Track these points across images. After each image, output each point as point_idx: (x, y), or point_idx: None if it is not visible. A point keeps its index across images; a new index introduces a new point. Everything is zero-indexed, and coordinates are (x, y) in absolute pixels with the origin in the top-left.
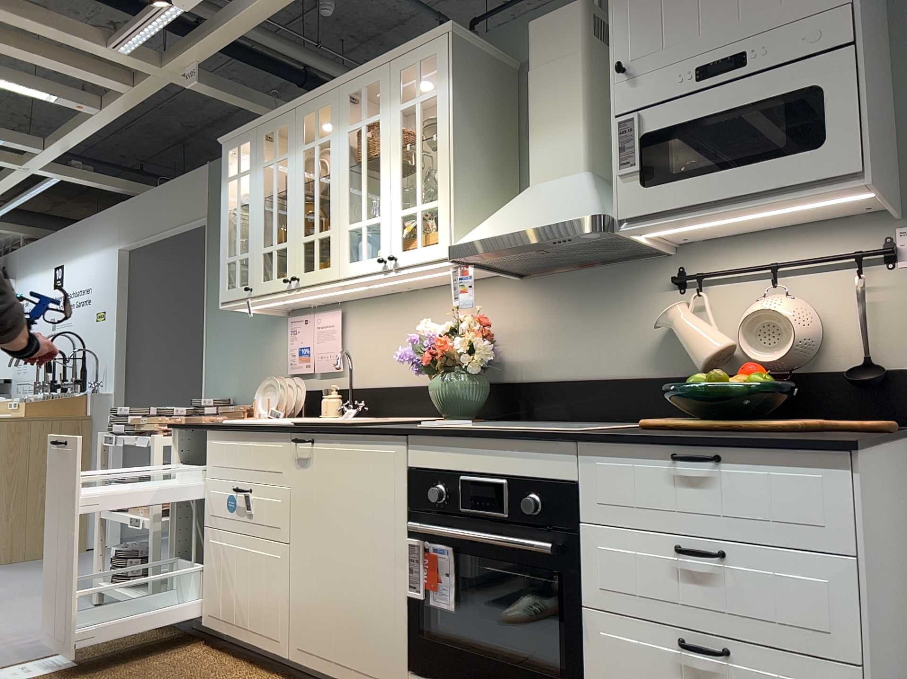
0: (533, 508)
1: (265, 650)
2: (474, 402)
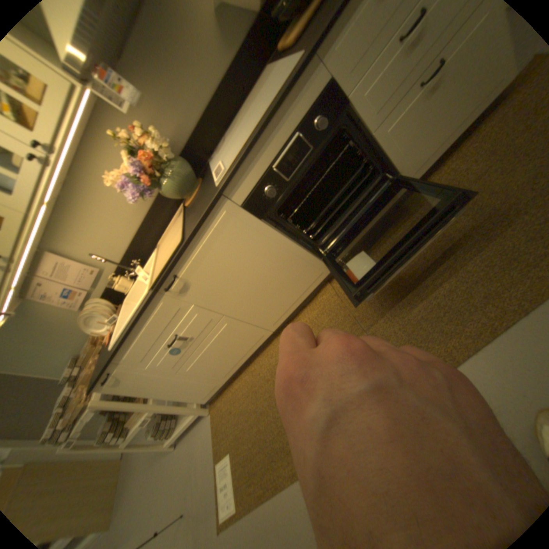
0: (326, 120)
1: (261, 344)
2: (189, 173)
